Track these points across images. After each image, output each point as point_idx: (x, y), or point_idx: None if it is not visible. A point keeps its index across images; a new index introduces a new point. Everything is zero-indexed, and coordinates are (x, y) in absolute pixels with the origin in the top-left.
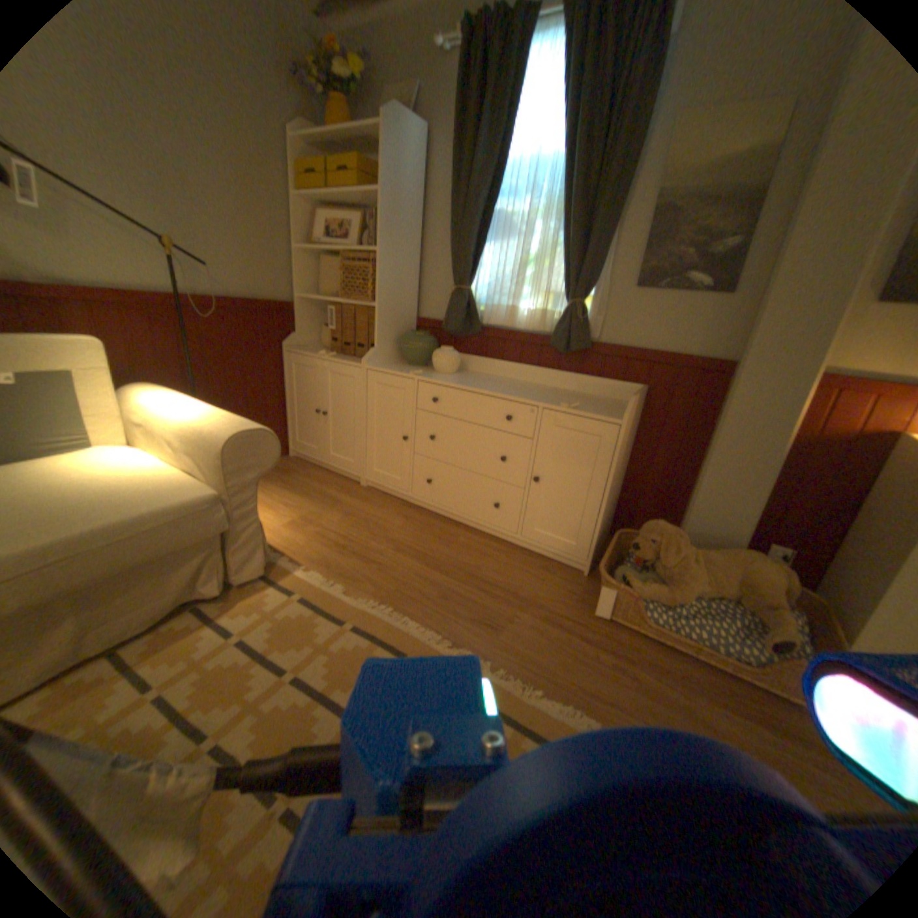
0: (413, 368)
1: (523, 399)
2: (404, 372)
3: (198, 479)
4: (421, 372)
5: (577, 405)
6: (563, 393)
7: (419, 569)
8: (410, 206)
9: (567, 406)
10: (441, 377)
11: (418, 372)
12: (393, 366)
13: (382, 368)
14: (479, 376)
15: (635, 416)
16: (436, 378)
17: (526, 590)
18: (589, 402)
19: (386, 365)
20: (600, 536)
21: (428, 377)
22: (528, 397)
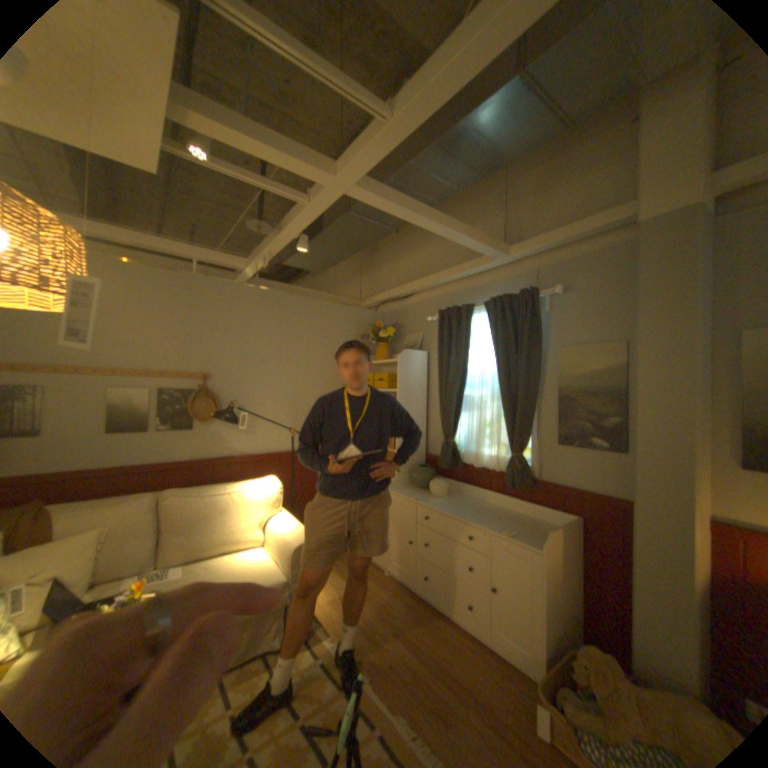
0: (418, 491)
1: (479, 525)
2: (410, 496)
3: (280, 570)
4: (418, 498)
5: (513, 534)
6: (518, 518)
7: (406, 657)
8: (417, 394)
9: (505, 535)
10: (432, 501)
11: (417, 497)
12: (406, 490)
13: (398, 492)
14: (462, 498)
15: (567, 544)
16: (428, 503)
17: (485, 695)
18: (532, 529)
19: (402, 488)
20: (555, 653)
21: (423, 501)
22: (484, 523)
